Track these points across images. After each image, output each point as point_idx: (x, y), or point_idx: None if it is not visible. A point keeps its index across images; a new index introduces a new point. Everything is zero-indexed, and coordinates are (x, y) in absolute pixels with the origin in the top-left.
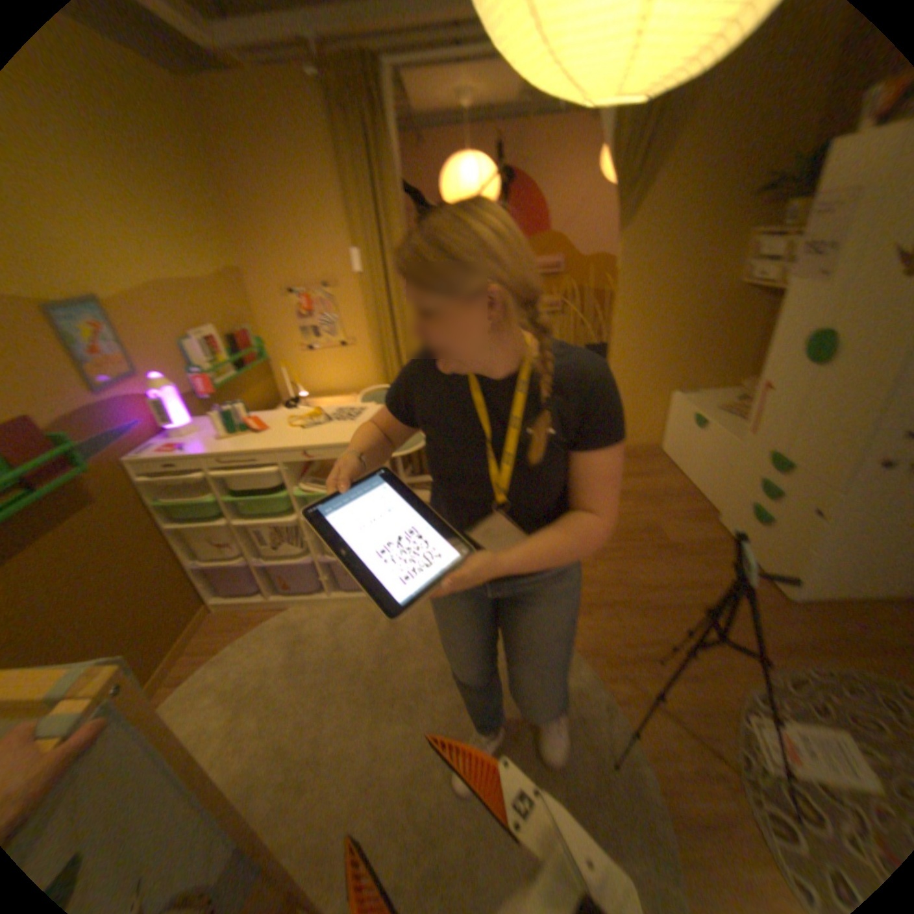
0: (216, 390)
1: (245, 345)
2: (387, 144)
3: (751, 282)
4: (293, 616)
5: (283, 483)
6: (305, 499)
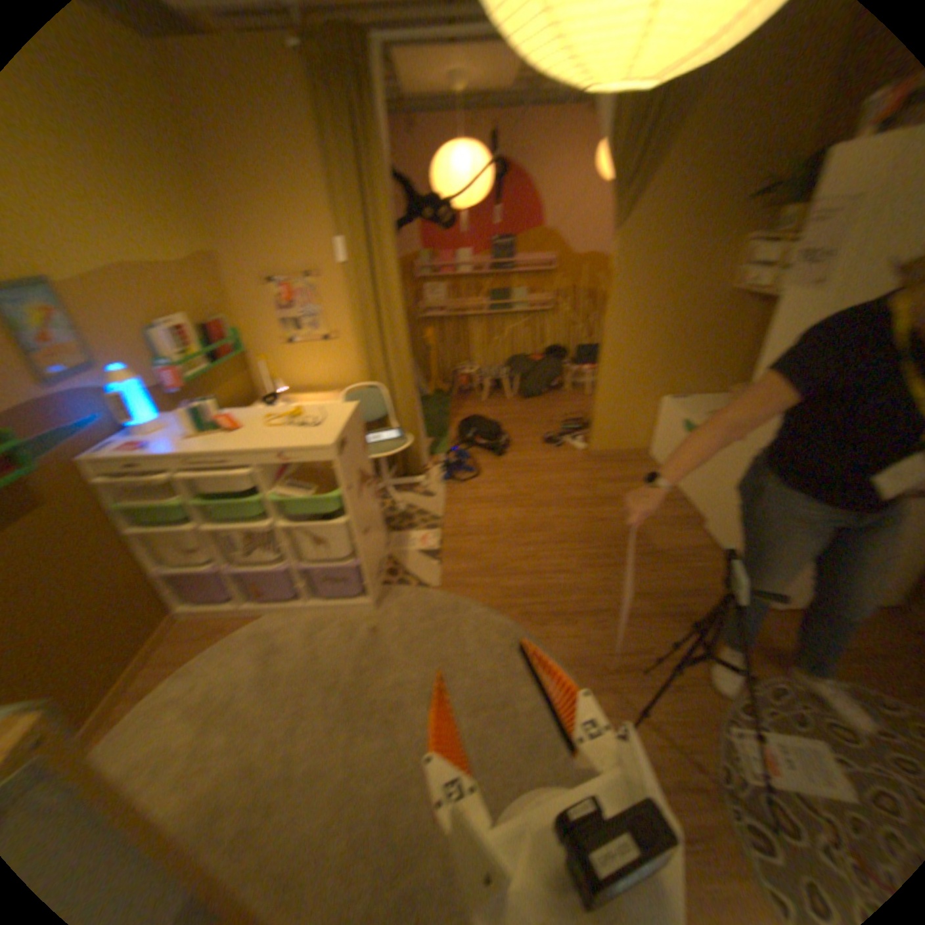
0: (187, 382)
1: (220, 335)
2: (375, 125)
3: (744, 287)
4: (268, 622)
5: (258, 484)
6: (281, 501)
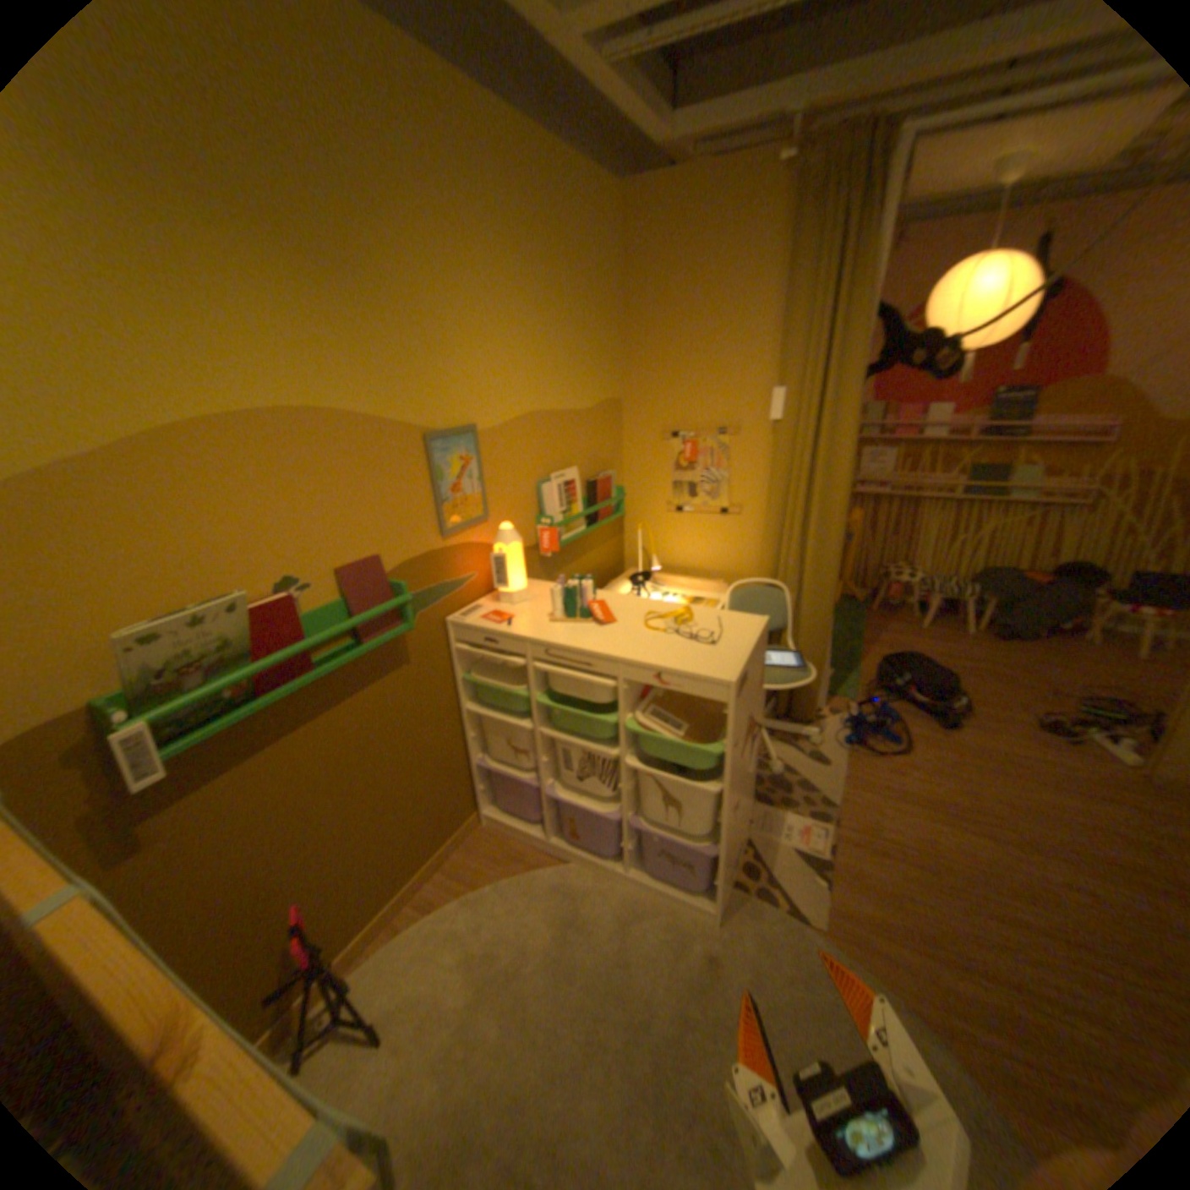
0: (560, 546)
1: (604, 494)
2: (875, 241)
3: None
4: (574, 876)
5: (615, 700)
6: (636, 730)
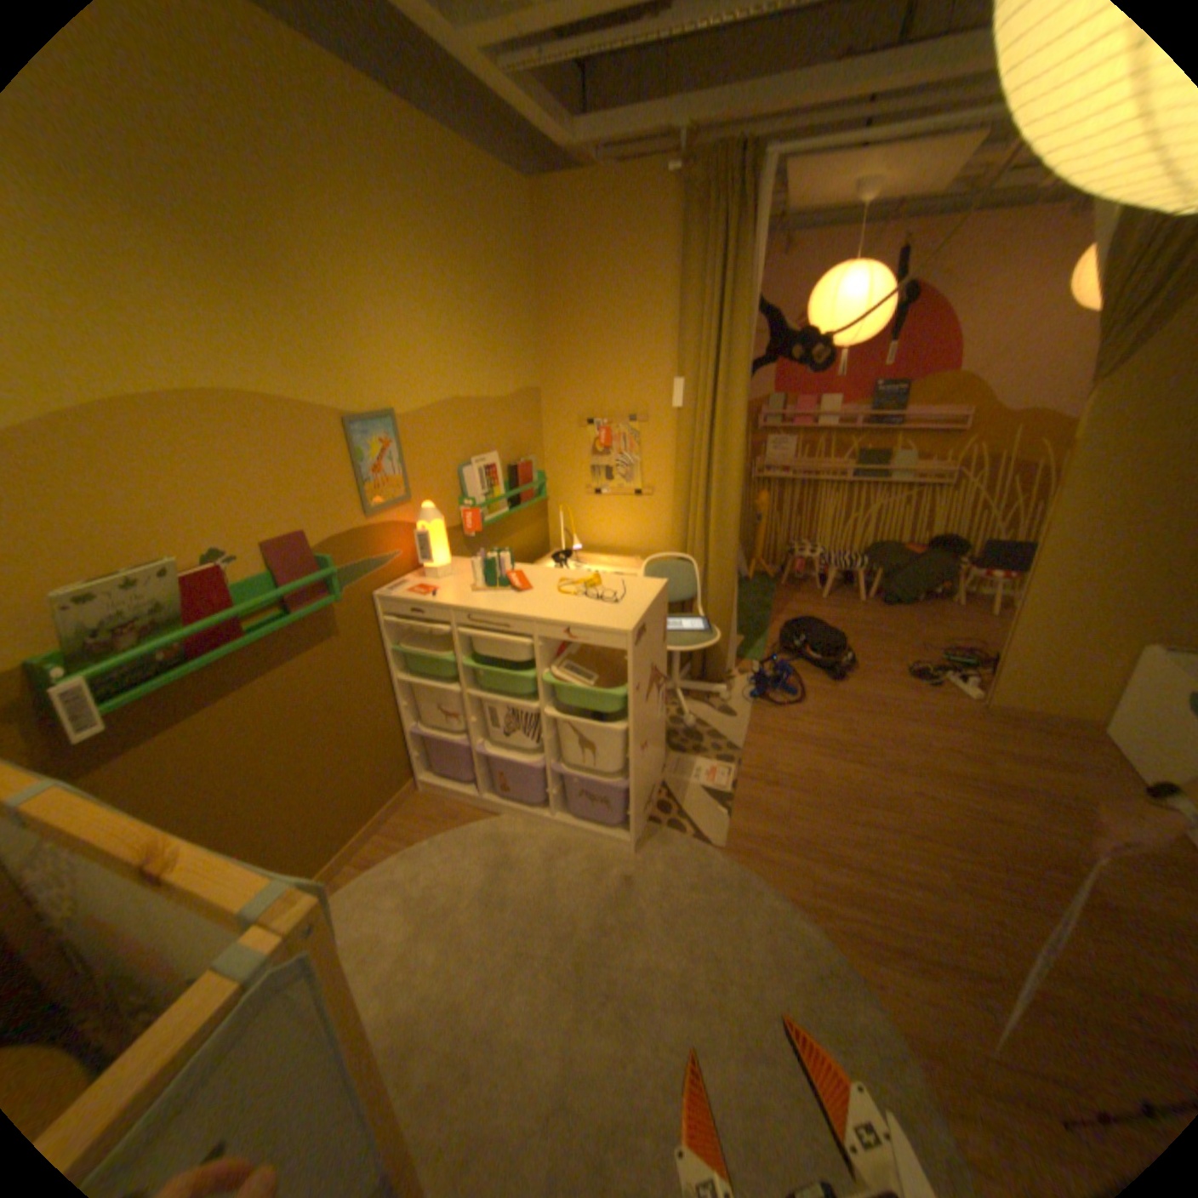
0: (482, 527)
1: (524, 478)
2: (749, 250)
3: None
4: (505, 825)
5: (532, 658)
6: (552, 684)
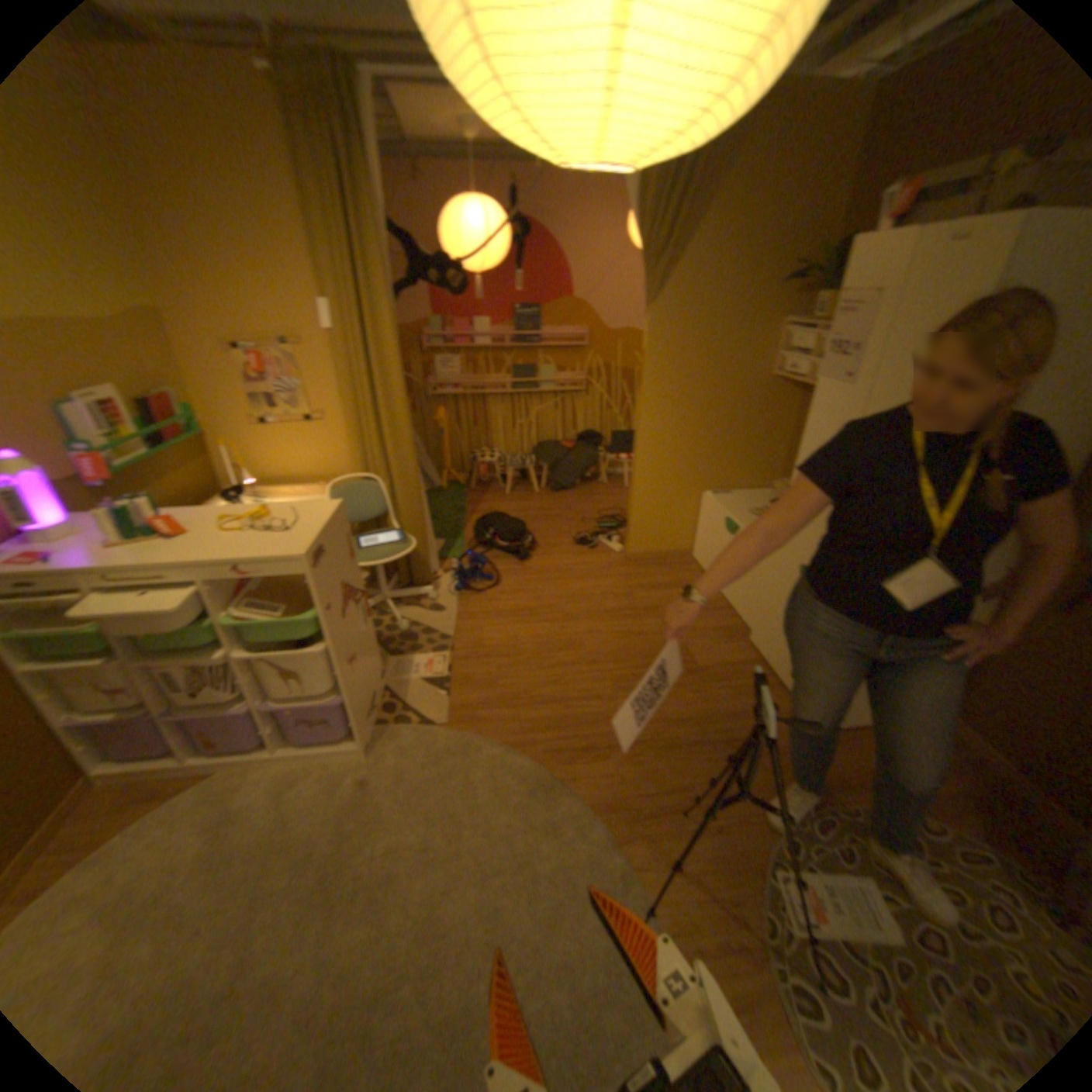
0: (108, 474)
1: (158, 413)
2: (361, 171)
3: (781, 375)
4: (217, 785)
5: (201, 607)
6: (234, 628)
